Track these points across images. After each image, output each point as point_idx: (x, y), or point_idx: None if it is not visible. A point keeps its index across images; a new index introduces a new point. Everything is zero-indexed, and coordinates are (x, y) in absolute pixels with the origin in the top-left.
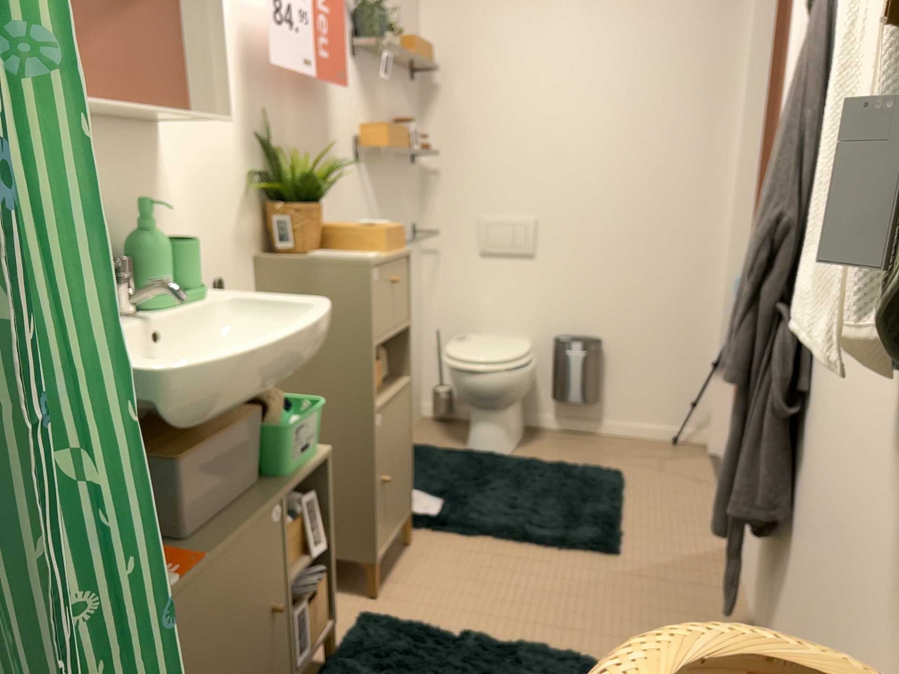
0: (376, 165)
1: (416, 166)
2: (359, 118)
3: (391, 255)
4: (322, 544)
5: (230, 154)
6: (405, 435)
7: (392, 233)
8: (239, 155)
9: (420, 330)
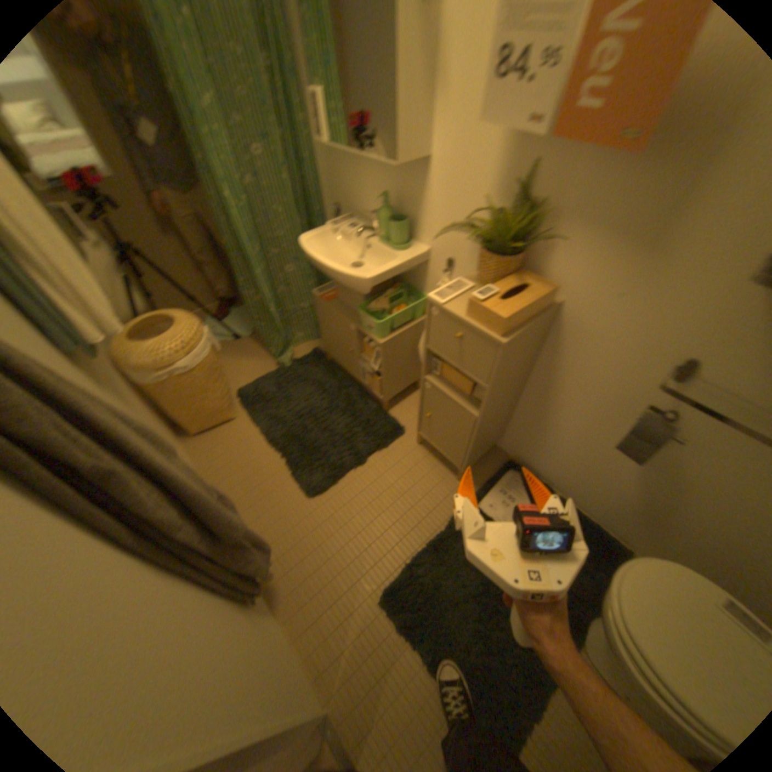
0: None
1: None
2: None
3: (464, 316)
4: (376, 366)
5: (481, 184)
6: (461, 429)
7: (480, 306)
8: (490, 187)
9: None
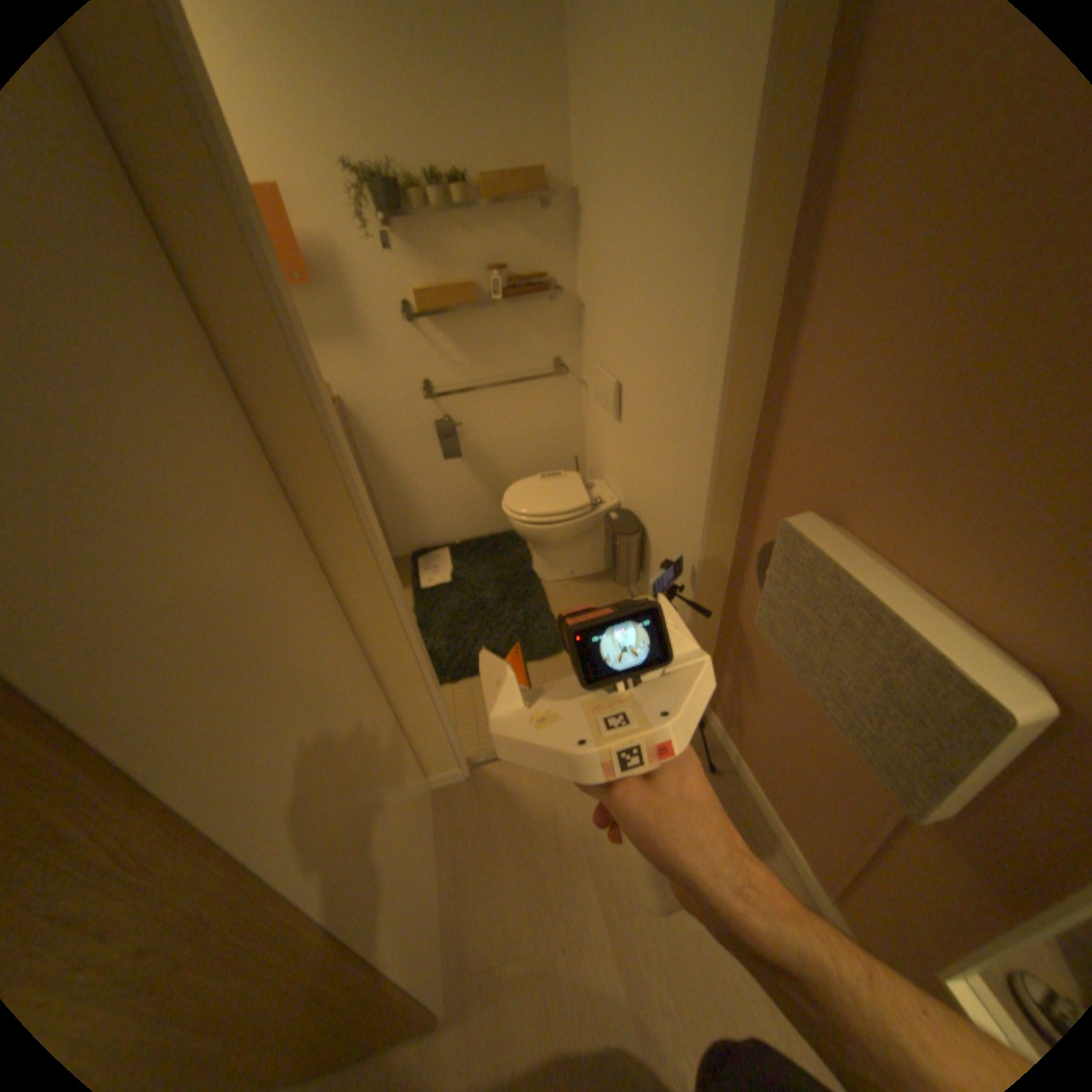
0: (448, 316)
1: (559, 298)
2: (403, 280)
3: None
4: None
5: None
6: None
7: None
8: None
9: (576, 450)
